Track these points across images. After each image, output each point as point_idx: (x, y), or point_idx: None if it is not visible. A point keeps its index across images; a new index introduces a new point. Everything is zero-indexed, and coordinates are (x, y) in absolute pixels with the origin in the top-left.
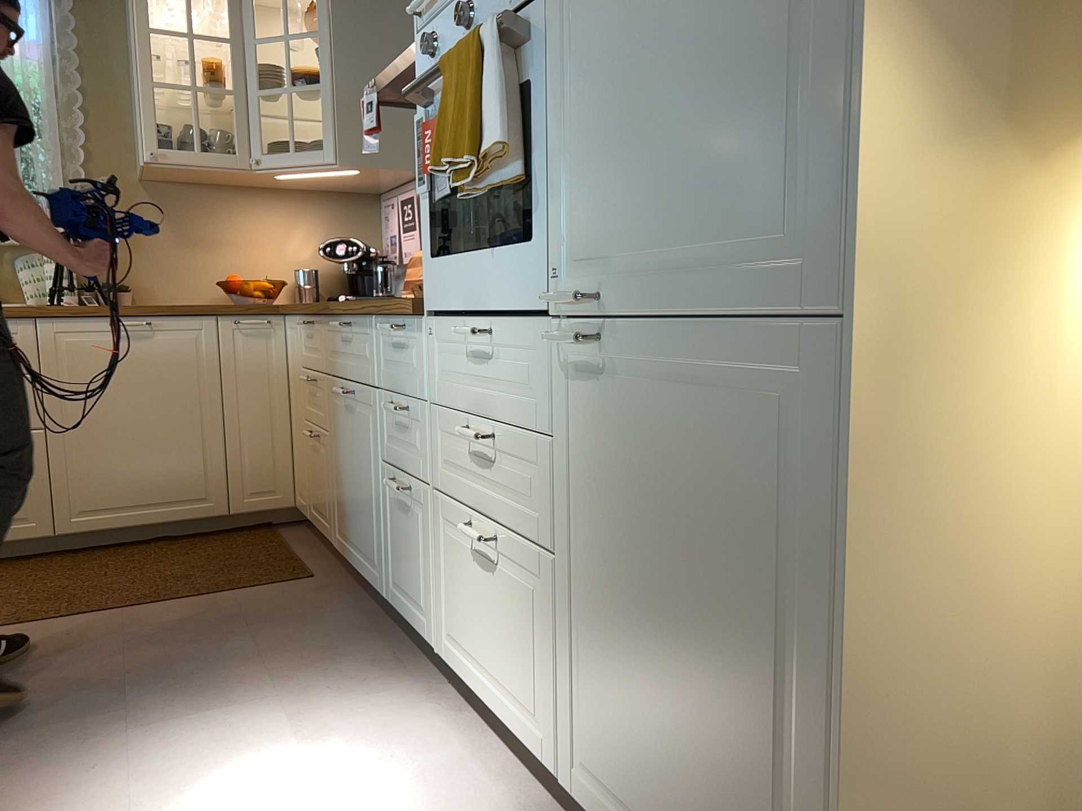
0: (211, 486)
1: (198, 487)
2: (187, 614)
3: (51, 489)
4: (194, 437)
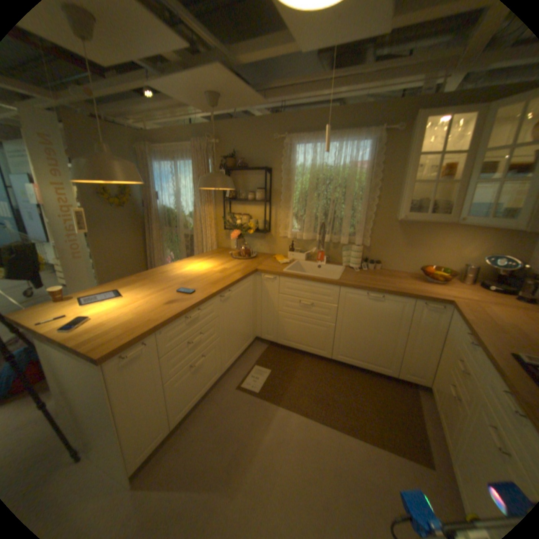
0: (394, 366)
1: (388, 364)
2: (366, 461)
3: (334, 344)
4: (391, 345)
